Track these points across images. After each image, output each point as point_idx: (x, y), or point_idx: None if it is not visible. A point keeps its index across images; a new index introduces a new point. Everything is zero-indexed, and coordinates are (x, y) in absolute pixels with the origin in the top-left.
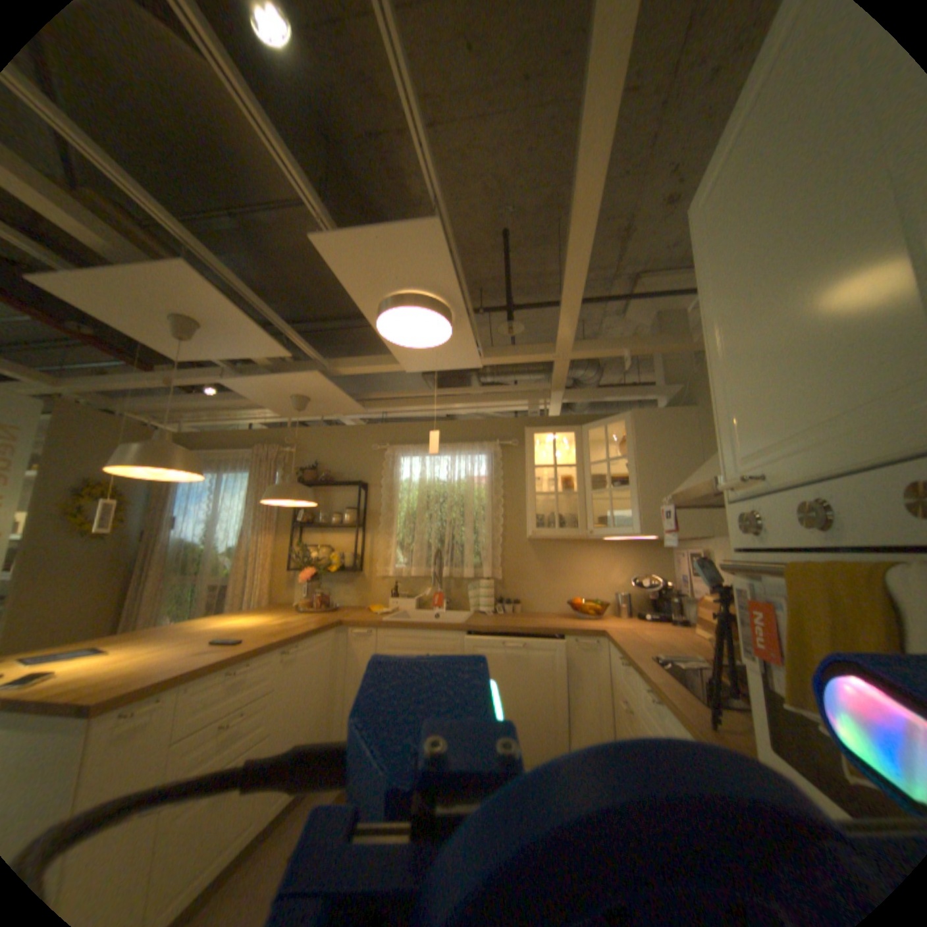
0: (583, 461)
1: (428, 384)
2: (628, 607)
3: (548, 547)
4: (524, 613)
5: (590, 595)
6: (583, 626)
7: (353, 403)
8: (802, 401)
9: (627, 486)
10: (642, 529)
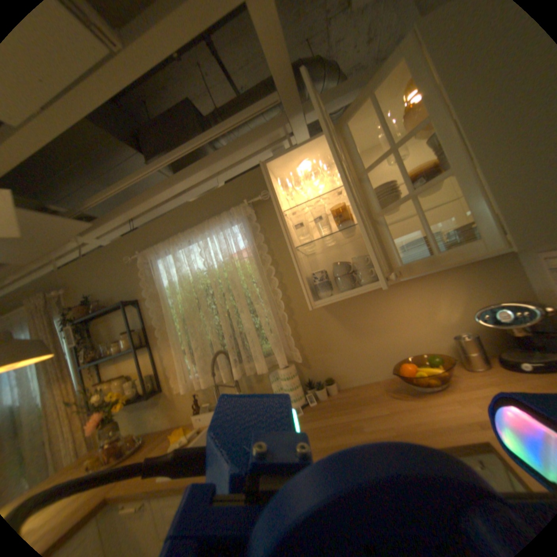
0: (357, 173)
1: (165, 172)
2: (484, 353)
3: (347, 303)
4: (344, 392)
5: (420, 346)
6: (440, 427)
7: (54, 216)
8: None
9: (450, 169)
10: (513, 236)
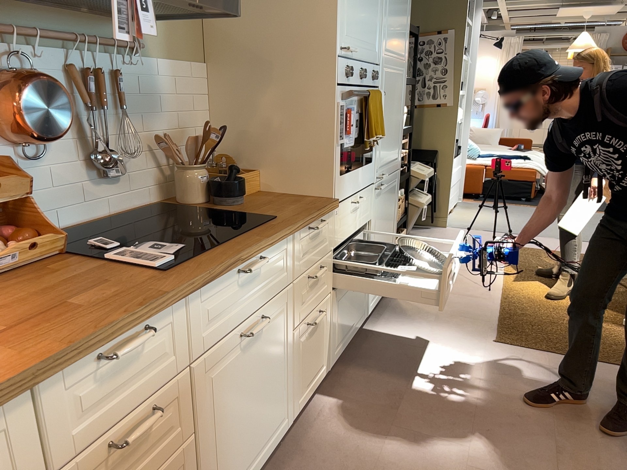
0: None
1: None
2: None
3: None
4: None
5: None
6: None
7: None
8: (363, 33)
9: None
10: None
